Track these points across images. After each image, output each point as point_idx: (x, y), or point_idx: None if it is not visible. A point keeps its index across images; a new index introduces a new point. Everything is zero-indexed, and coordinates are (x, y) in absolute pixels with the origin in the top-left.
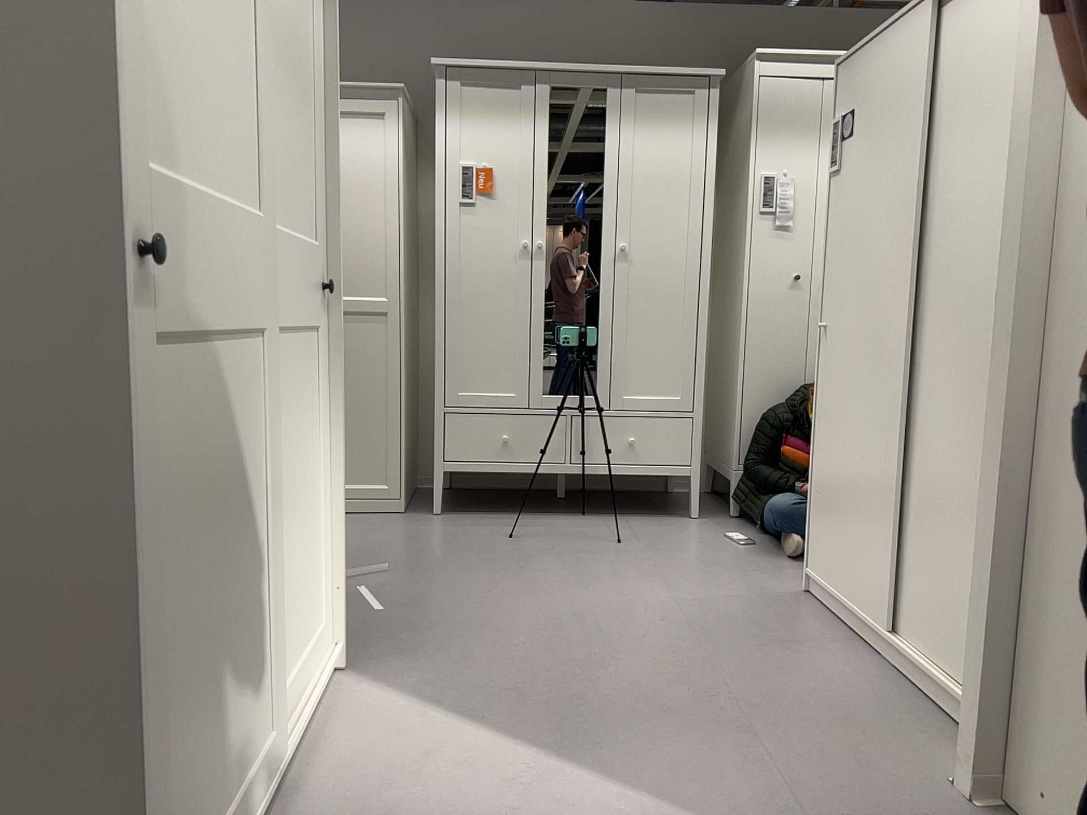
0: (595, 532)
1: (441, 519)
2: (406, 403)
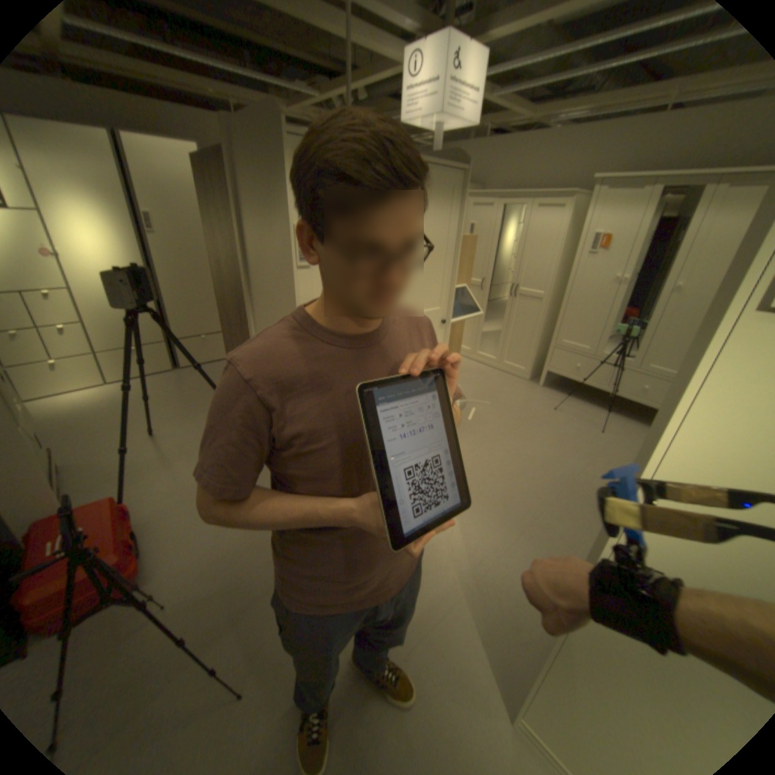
0: (599, 423)
1: (539, 390)
2: (542, 339)
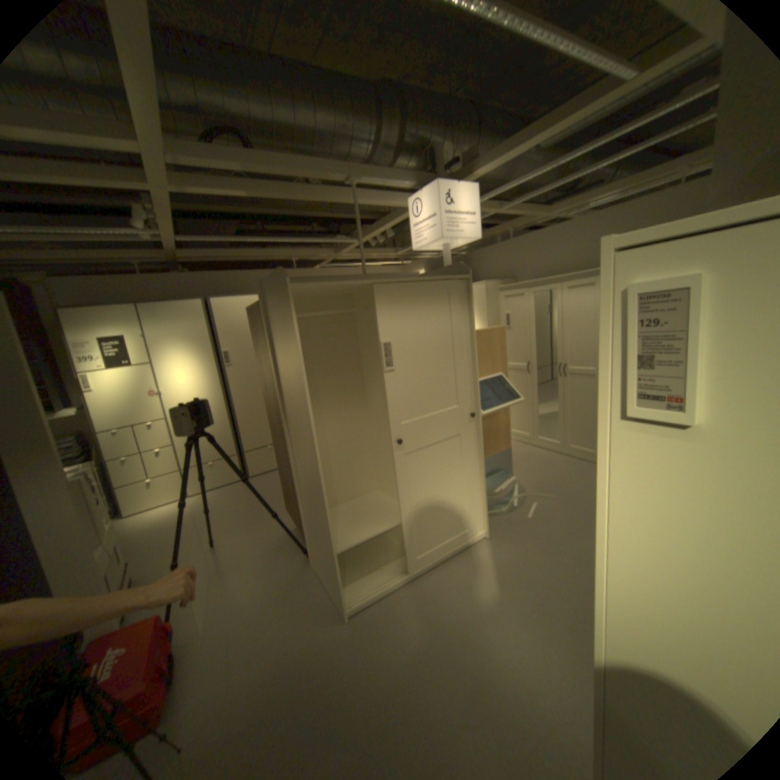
0: None
1: None
2: None
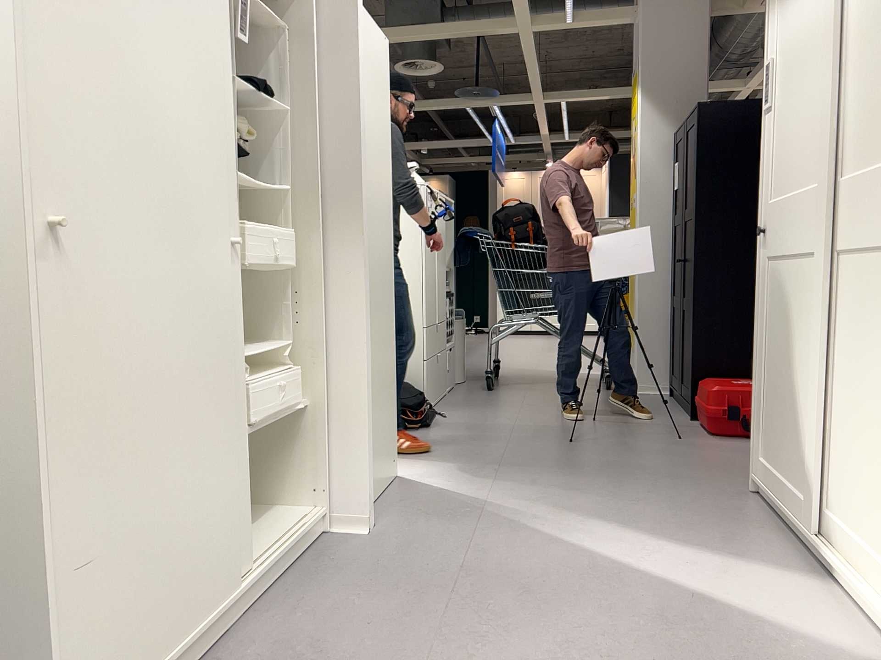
0: None
1: None
2: None
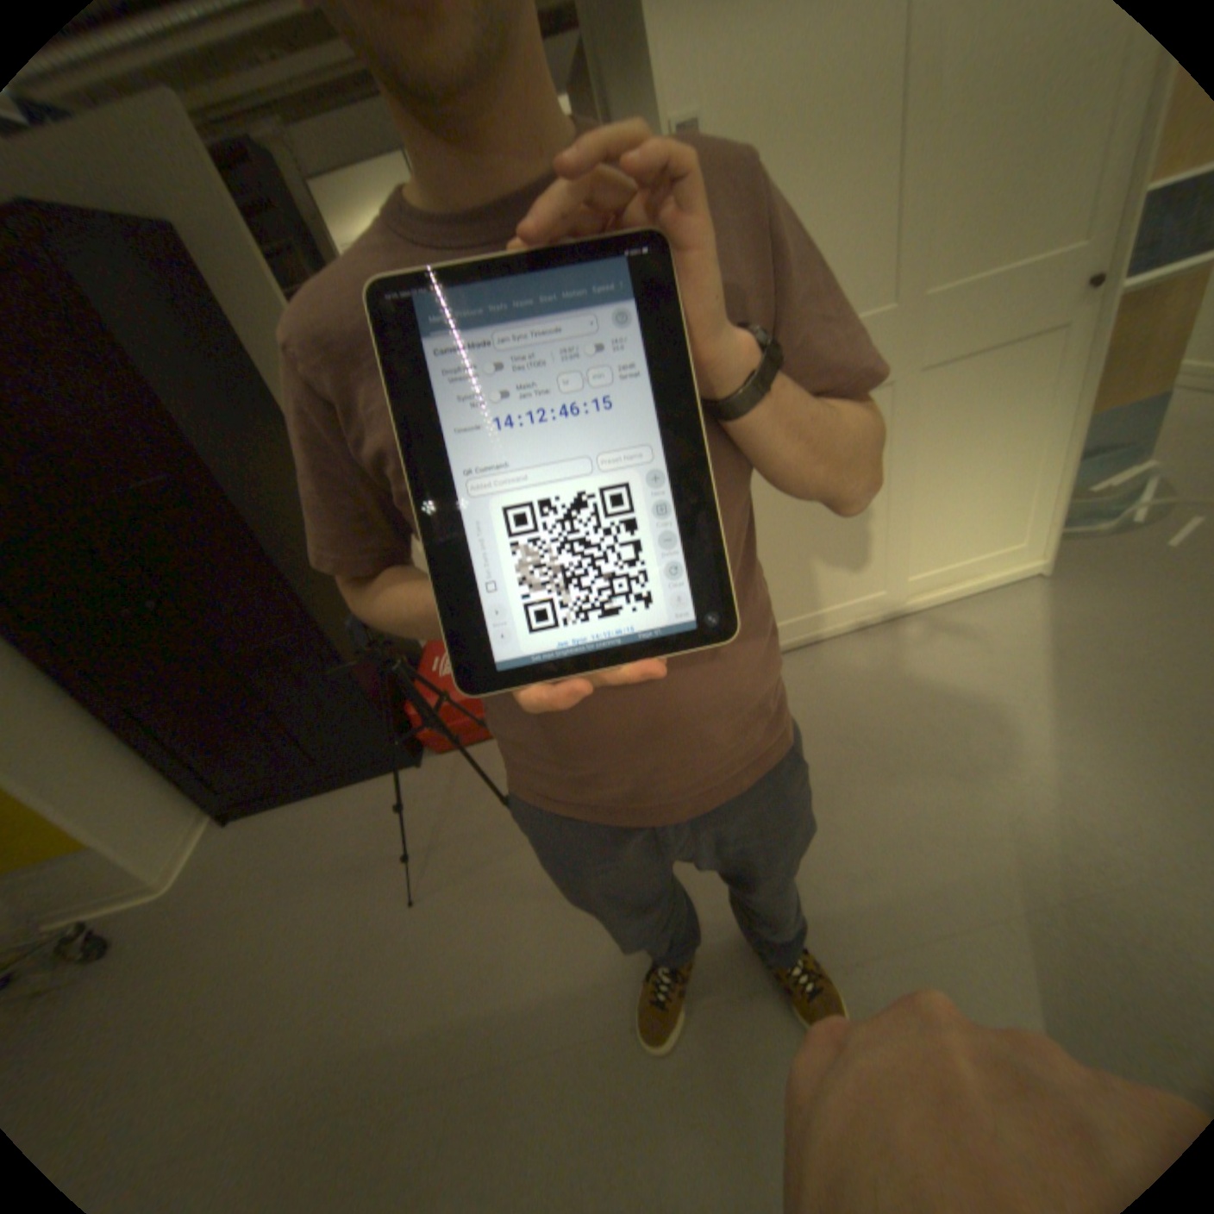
0: None
1: None
2: None
